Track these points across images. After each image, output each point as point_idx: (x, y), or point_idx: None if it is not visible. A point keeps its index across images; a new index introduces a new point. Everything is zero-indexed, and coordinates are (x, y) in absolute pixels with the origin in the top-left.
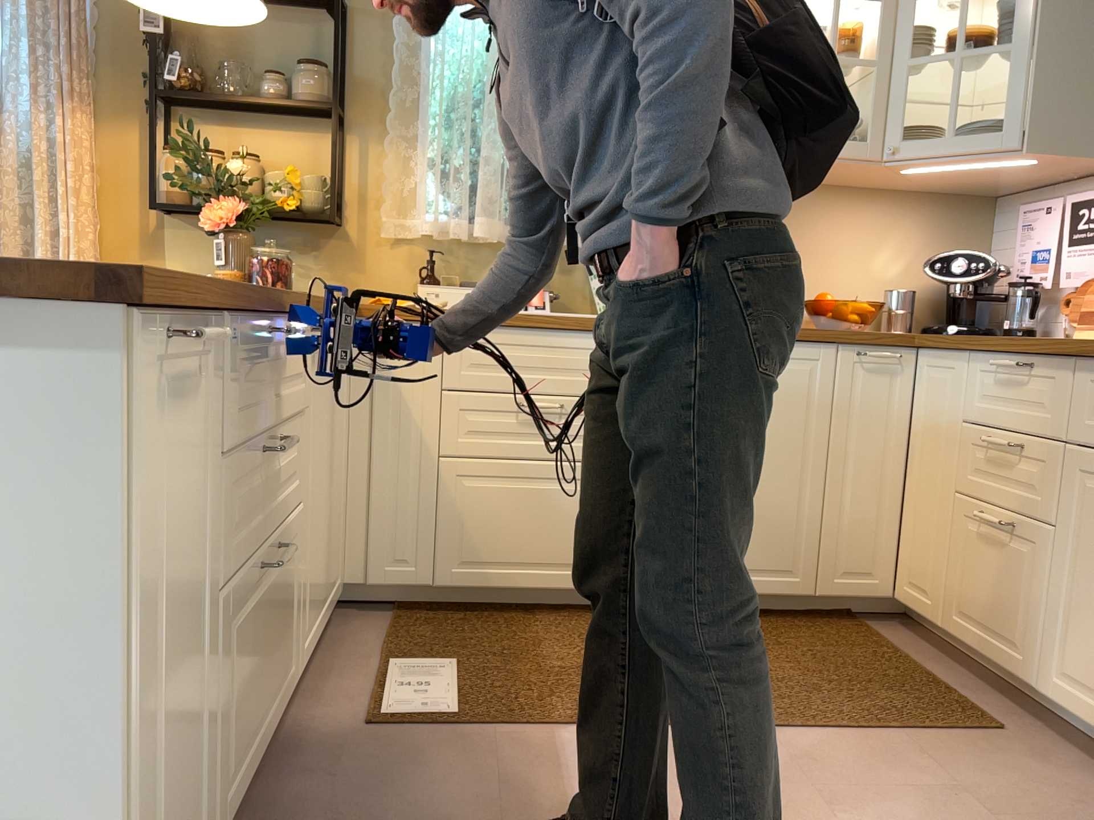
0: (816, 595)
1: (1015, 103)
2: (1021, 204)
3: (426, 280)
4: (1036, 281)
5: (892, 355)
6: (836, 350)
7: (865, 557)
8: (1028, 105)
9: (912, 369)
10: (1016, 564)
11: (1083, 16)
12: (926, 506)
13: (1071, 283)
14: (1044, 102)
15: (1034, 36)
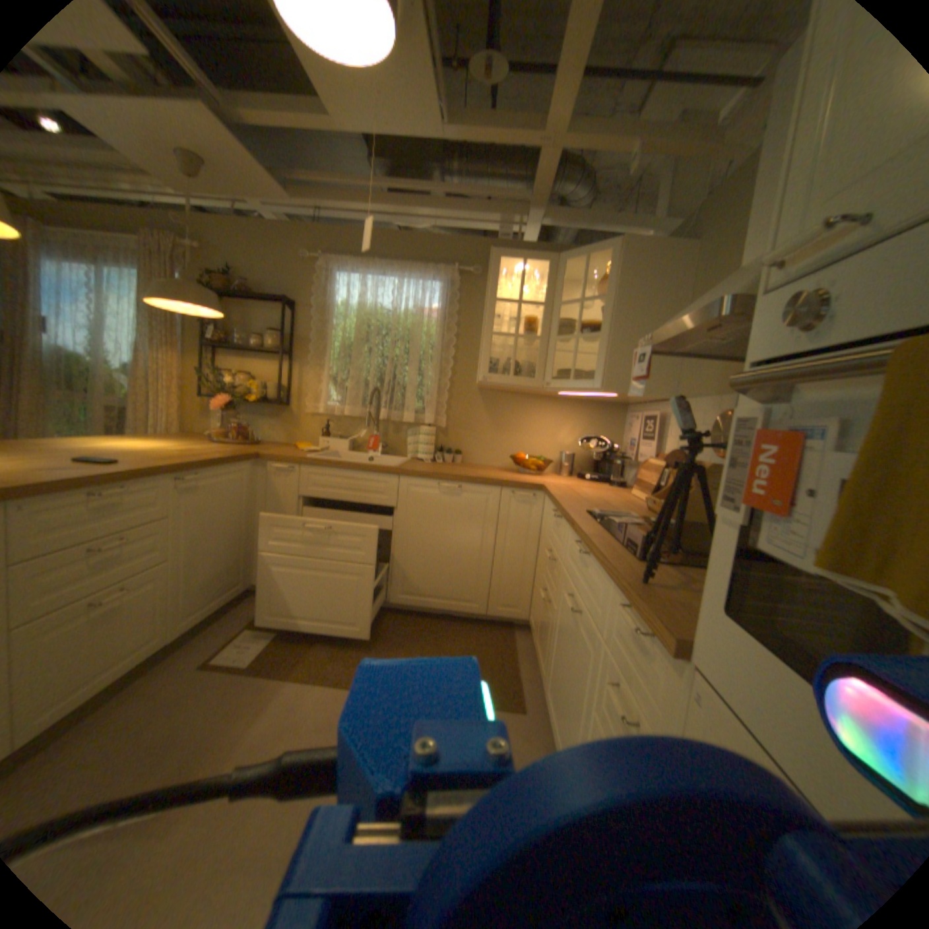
0: (486, 615)
1: (599, 366)
2: (634, 411)
3: (327, 435)
4: (630, 456)
5: (527, 495)
6: (499, 490)
7: (512, 599)
8: (606, 367)
9: (540, 502)
10: (548, 623)
11: (637, 320)
12: (538, 577)
13: (641, 461)
14: (614, 366)
15: (613, 329)
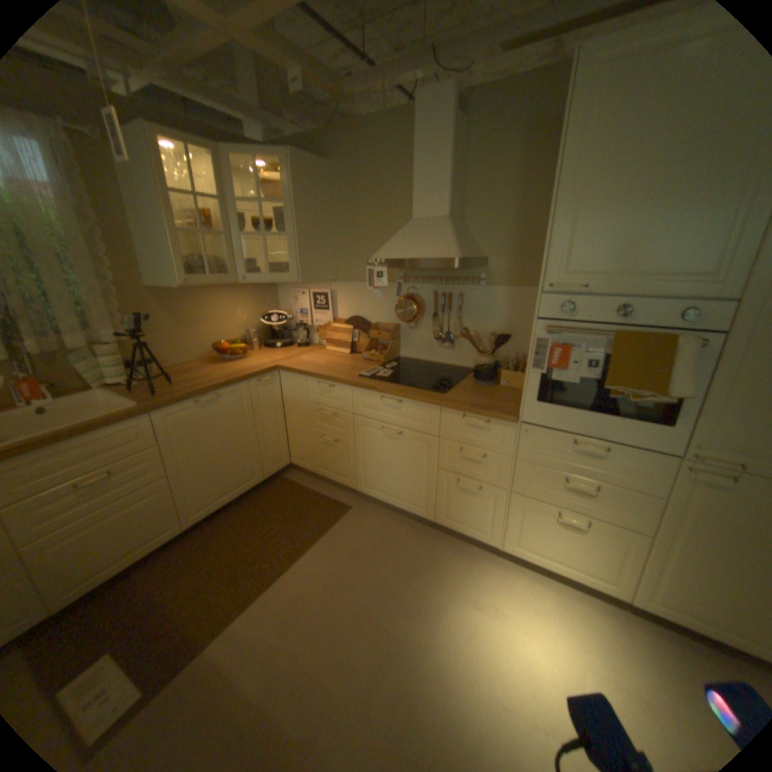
0: (264, 479)
1: (291, 261)
2: (287, 285)
3: None
4: (303, 321)
5: (270, 377)
6: (248, 382)
7: (278, 456)
8: (296, 262)
9: (277, 379)
10: (340, 452)
11: (308, 223)
12: (297, 431)
13: (317, 324)
14: (302, 261)
15: (292, 230)
